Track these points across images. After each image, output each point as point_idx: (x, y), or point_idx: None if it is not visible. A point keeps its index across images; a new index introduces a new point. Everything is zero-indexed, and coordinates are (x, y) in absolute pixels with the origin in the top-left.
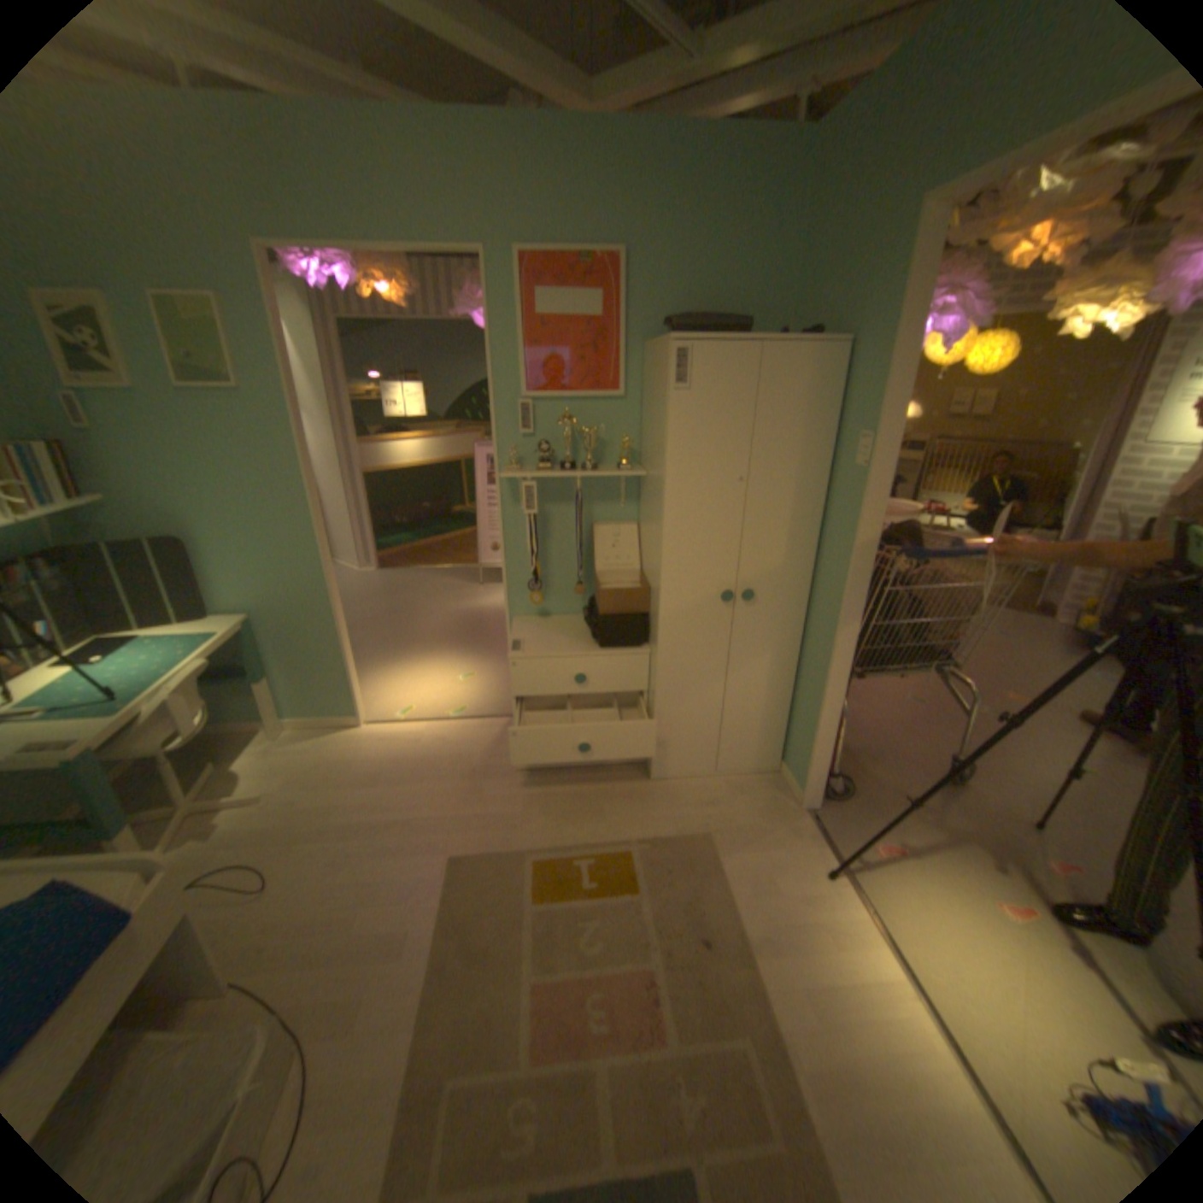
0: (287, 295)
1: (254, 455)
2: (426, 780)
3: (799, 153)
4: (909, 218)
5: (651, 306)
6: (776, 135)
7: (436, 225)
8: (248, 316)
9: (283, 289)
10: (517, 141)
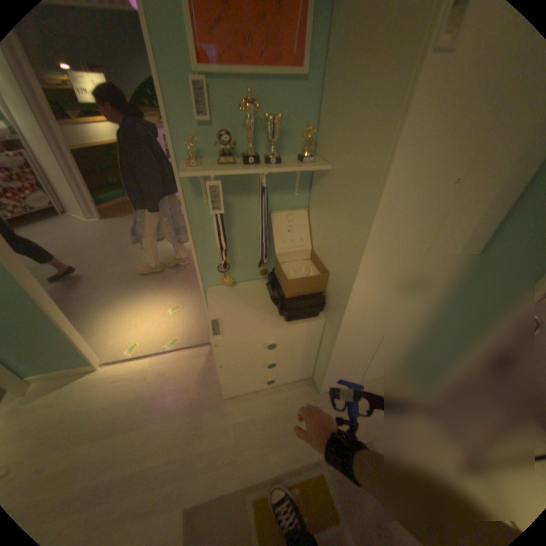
0: None
1: None
2: (155, 421)
3: None
4: None
5: None
6: None
7: None
8: None
9: None
10: None
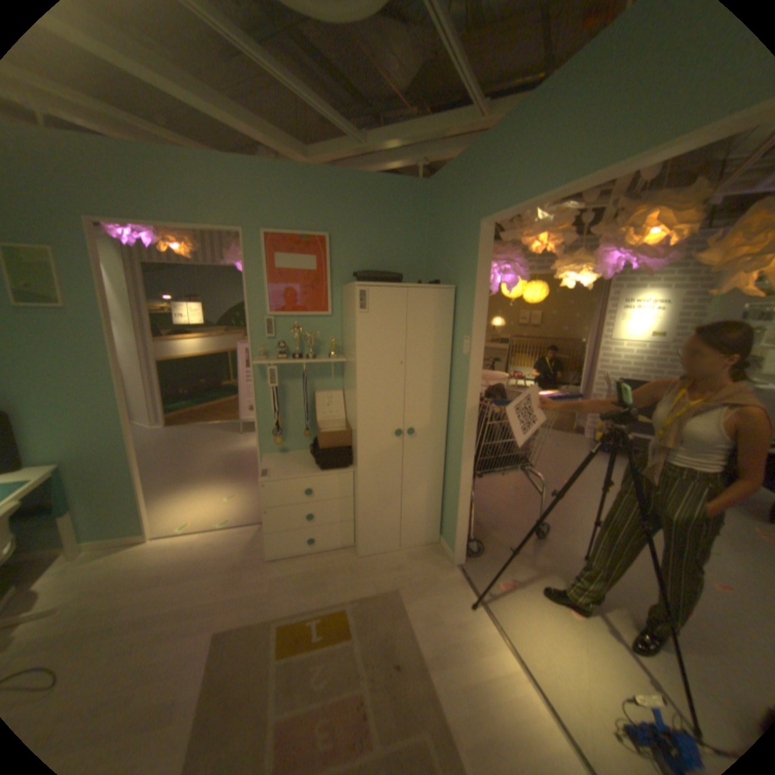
0: (106, 248)
1: (74, 352)
2: (196, 578)
3: (421, 194)
4: (475, 231)
5: (345, 266)
6: (408, 184)
7: (212, 216)
8: (77, 263)
9: (103, 243)
10: (263, 175)
